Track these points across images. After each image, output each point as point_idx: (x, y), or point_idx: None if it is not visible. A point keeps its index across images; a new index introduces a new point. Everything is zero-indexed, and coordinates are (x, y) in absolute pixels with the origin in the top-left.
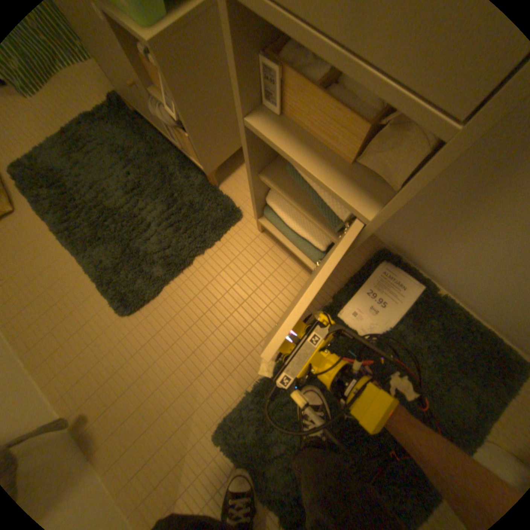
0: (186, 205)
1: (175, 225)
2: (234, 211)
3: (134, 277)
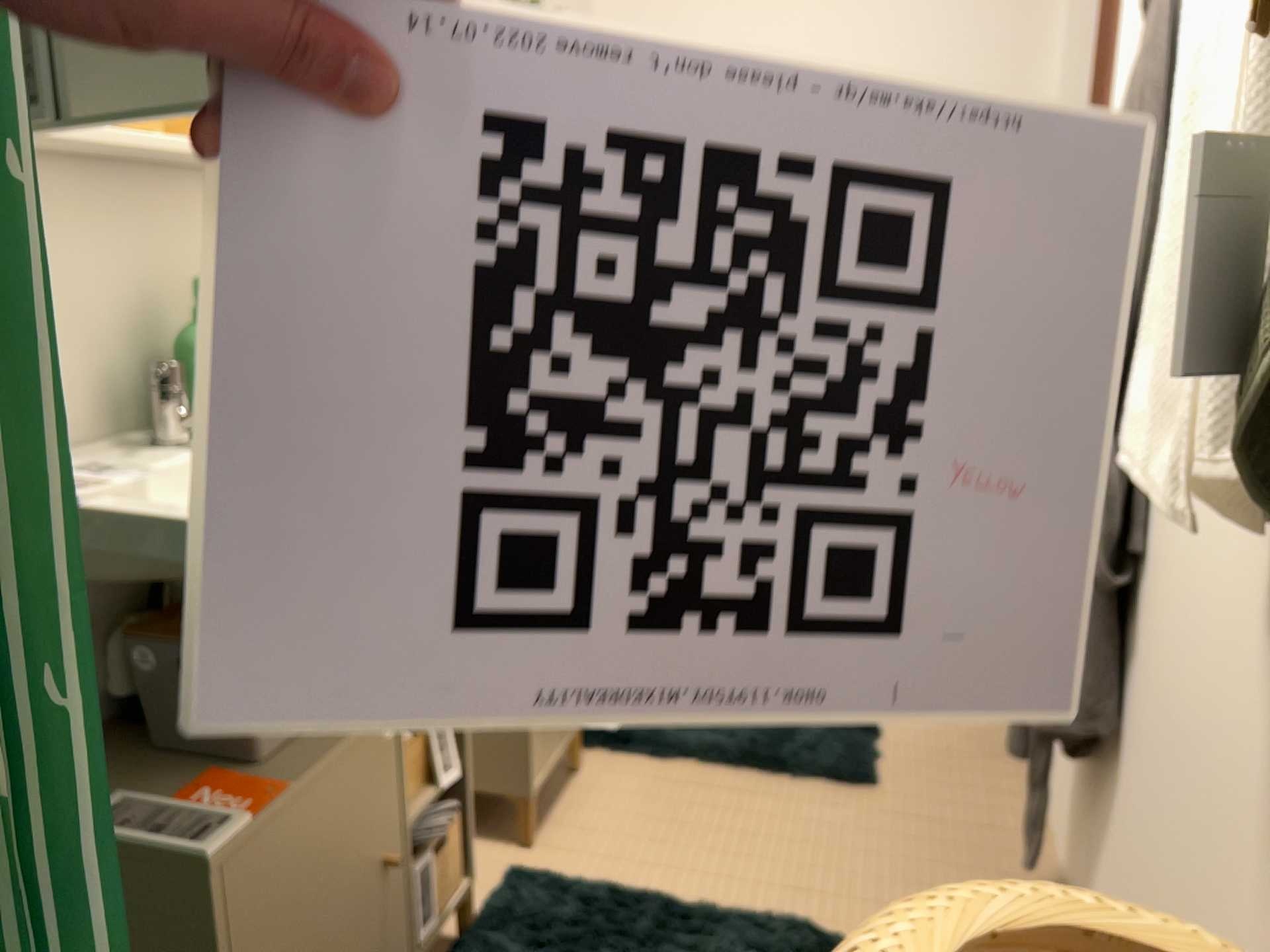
0: (552, 946)
1: (612, 942)
2: (521, 872)
3: (771, 951)
